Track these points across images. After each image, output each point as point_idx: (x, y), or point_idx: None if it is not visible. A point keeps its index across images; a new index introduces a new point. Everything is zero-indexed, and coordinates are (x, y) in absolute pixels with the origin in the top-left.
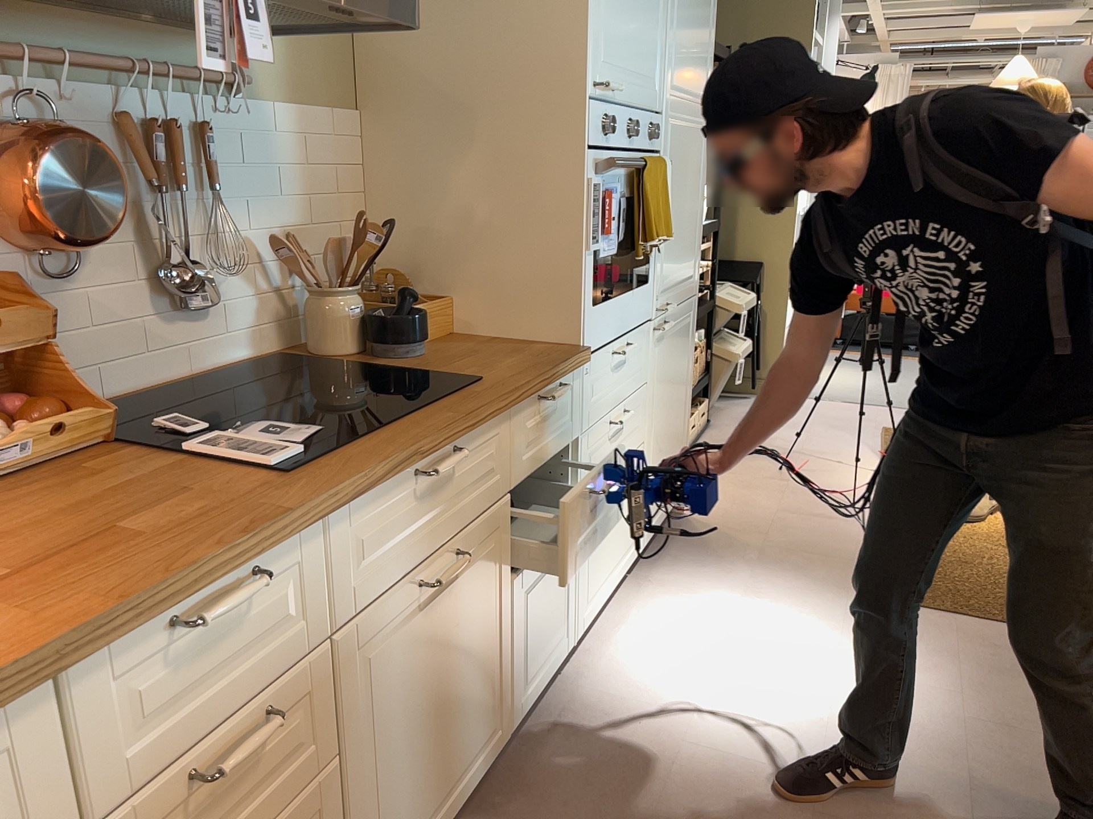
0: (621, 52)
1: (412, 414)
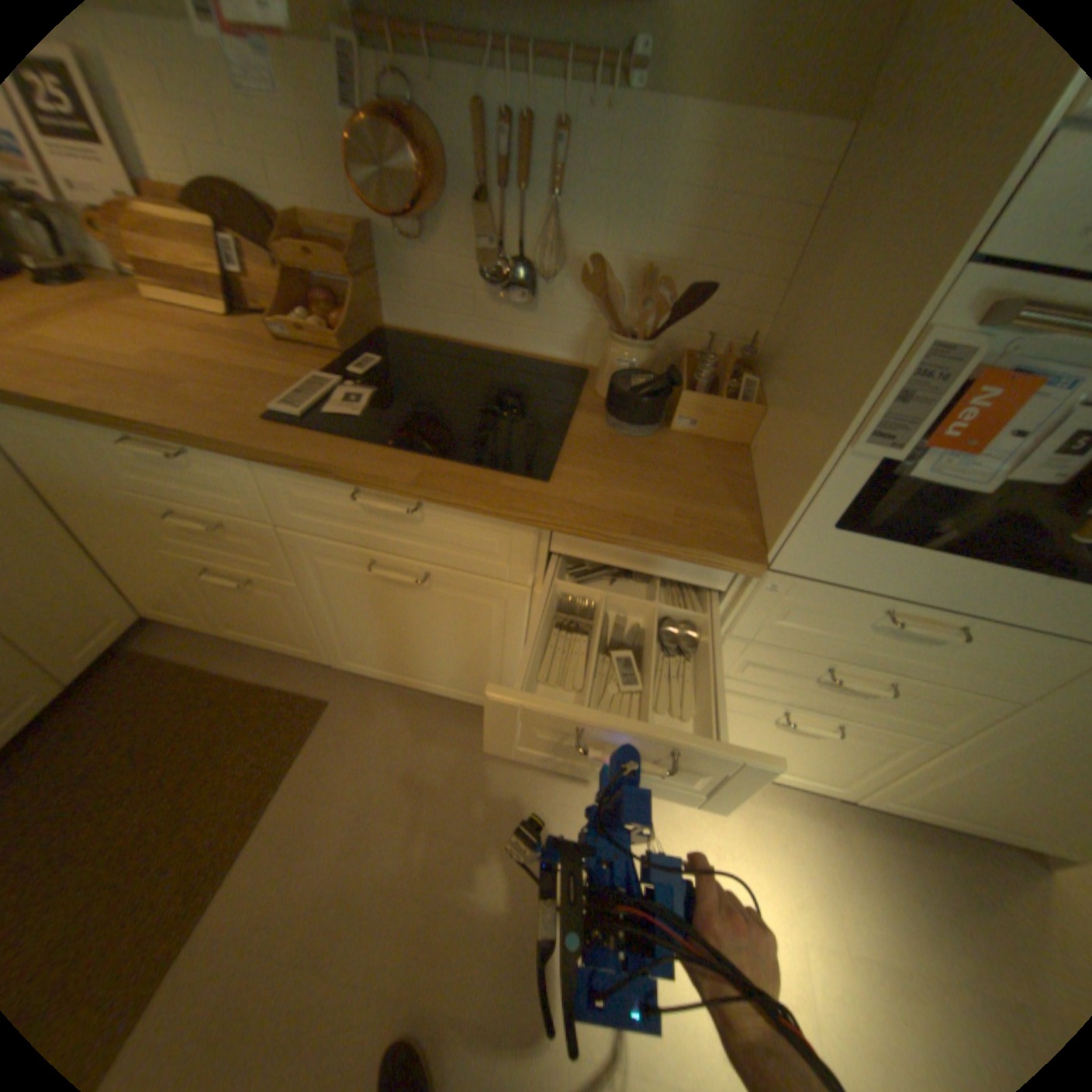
0: None
1: (411, 454)
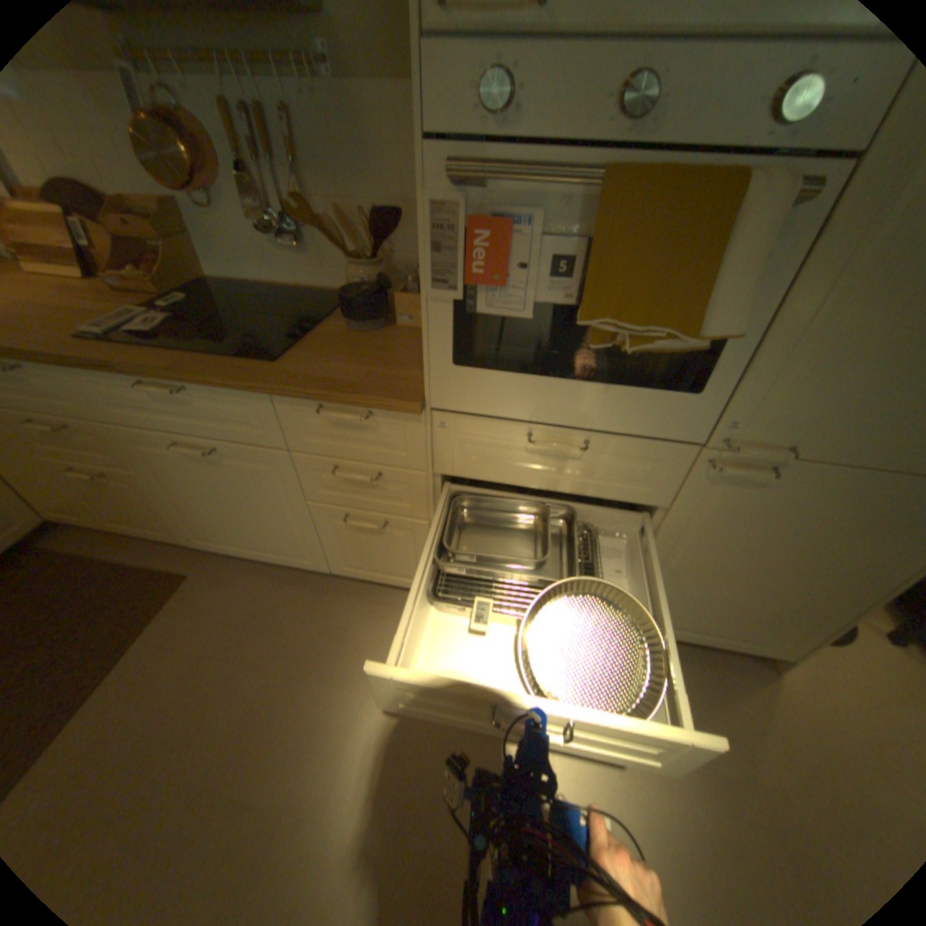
0: None
1: (177, 352)
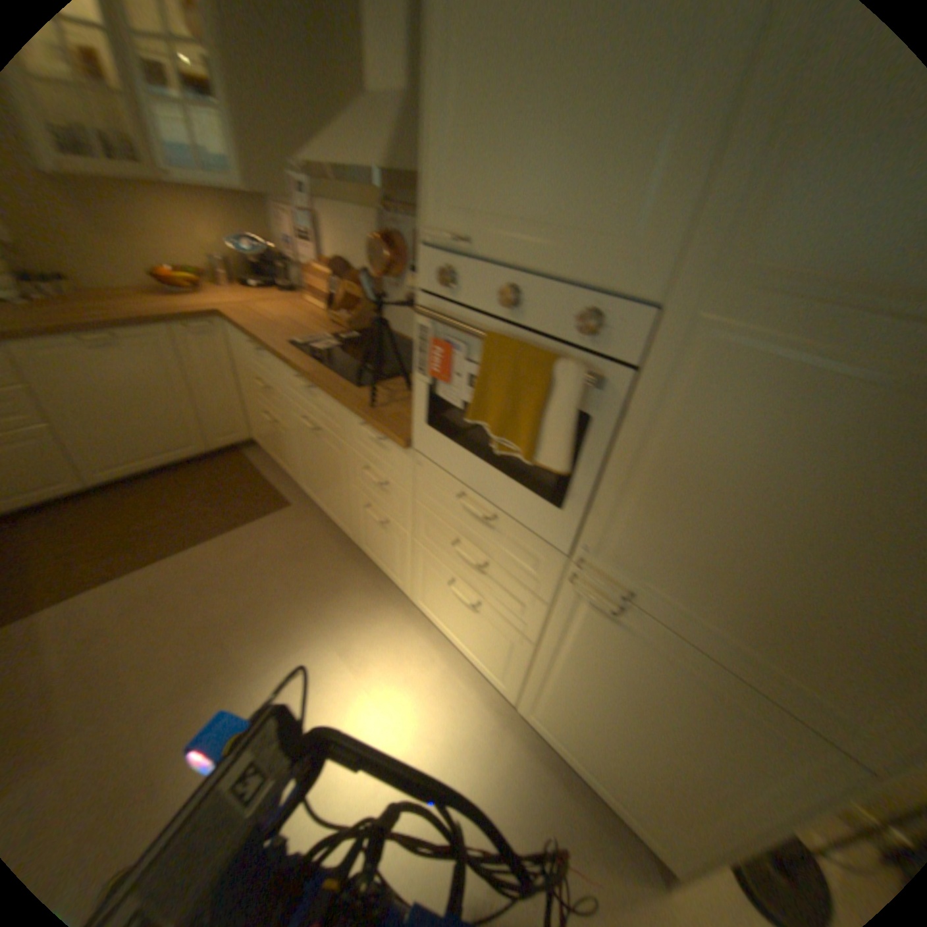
0: (495, 190)
1: (325, 369)
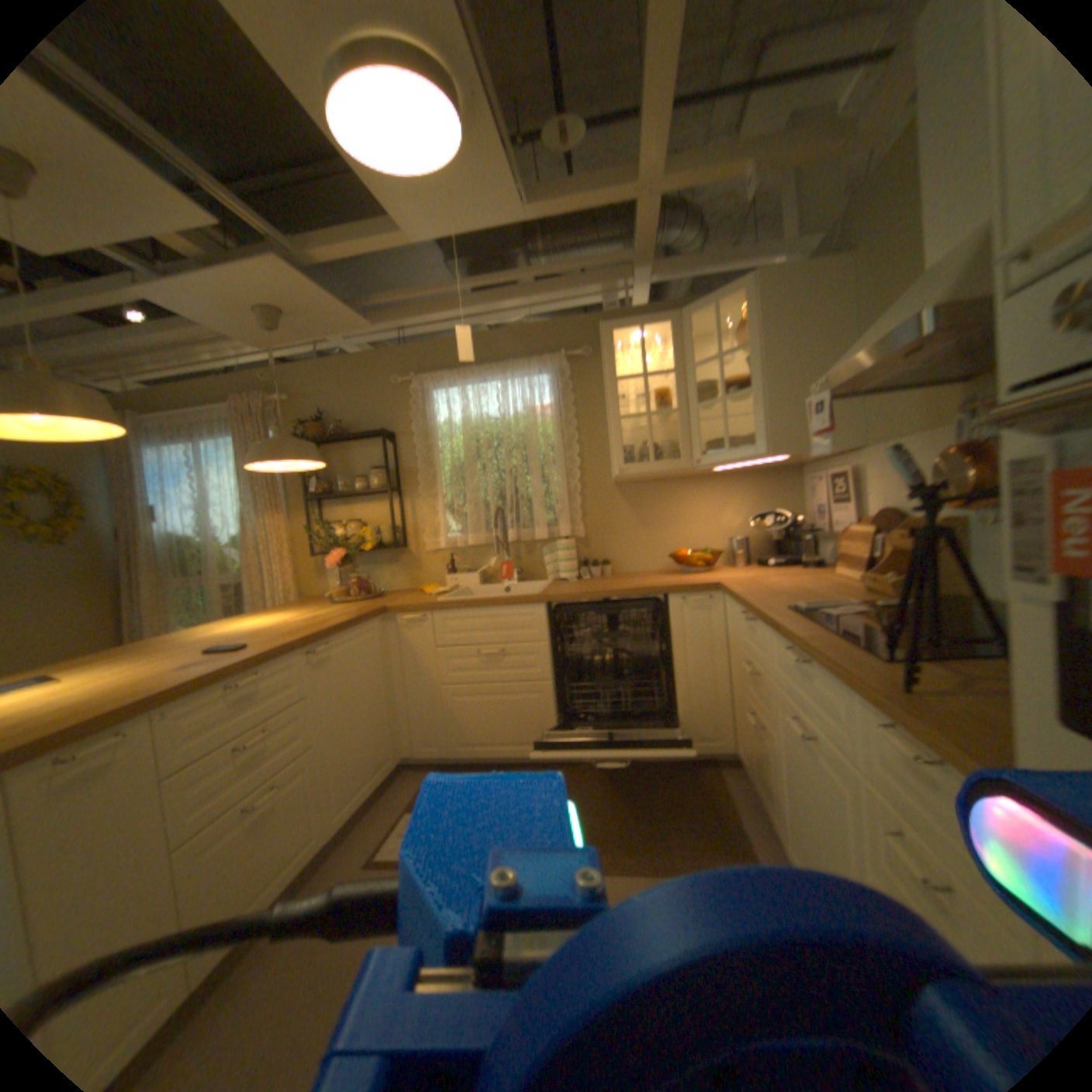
0: None
1: (828, 632)
